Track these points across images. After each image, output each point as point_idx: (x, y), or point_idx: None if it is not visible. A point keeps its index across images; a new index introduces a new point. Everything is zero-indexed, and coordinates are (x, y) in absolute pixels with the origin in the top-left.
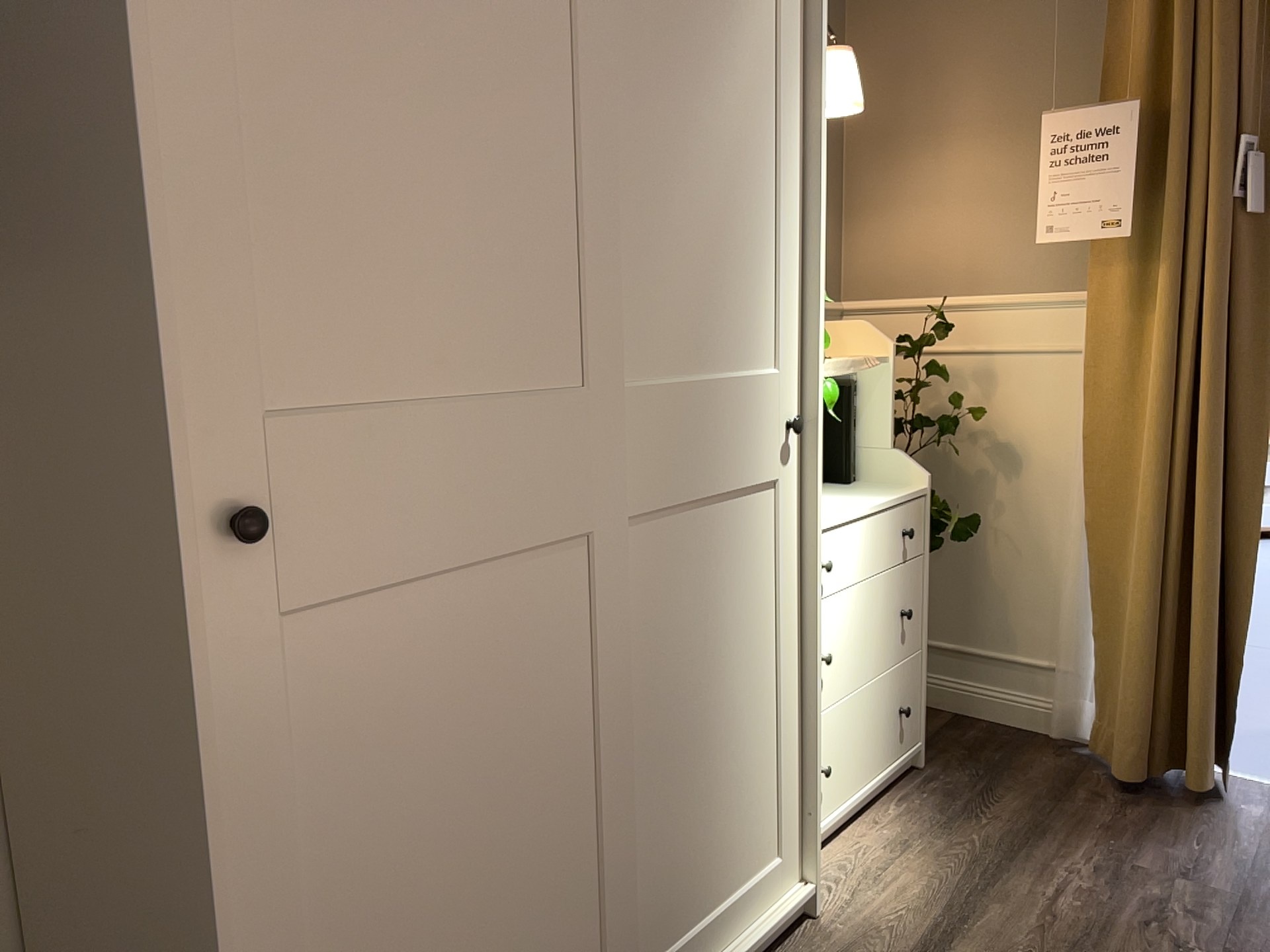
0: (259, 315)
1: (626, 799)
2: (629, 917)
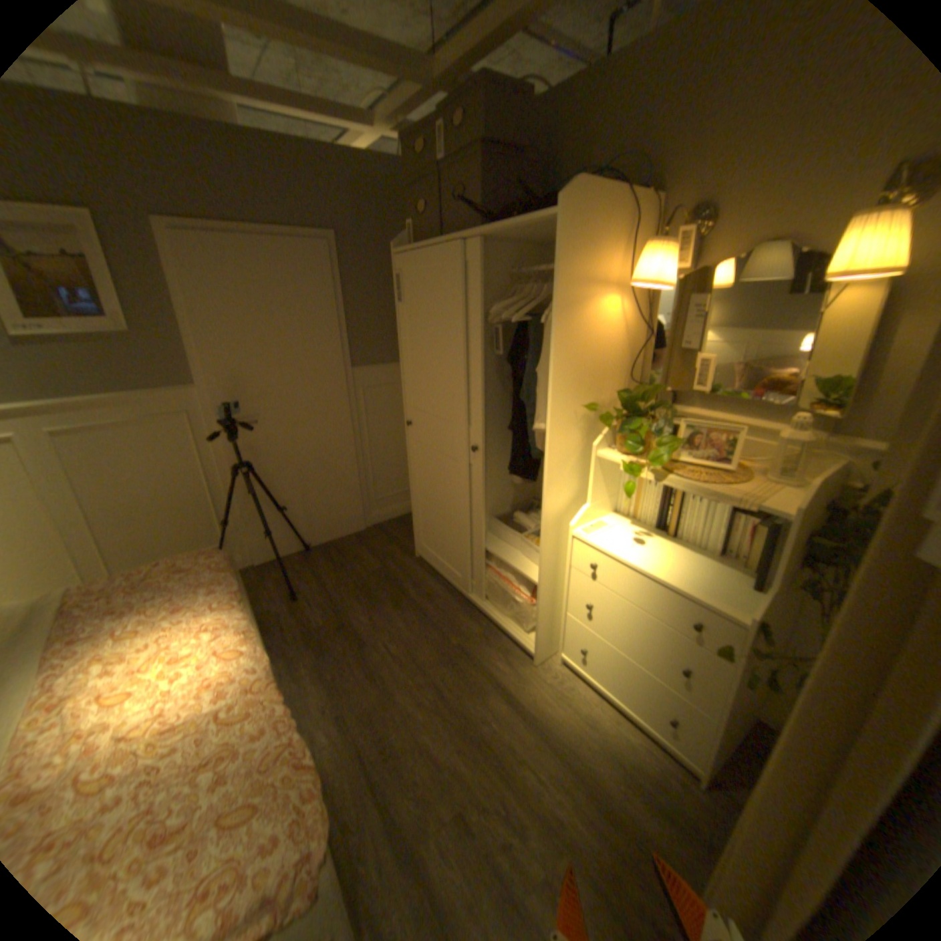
0: (405, 387)
1: (463, 538)
2: (464, 568)
